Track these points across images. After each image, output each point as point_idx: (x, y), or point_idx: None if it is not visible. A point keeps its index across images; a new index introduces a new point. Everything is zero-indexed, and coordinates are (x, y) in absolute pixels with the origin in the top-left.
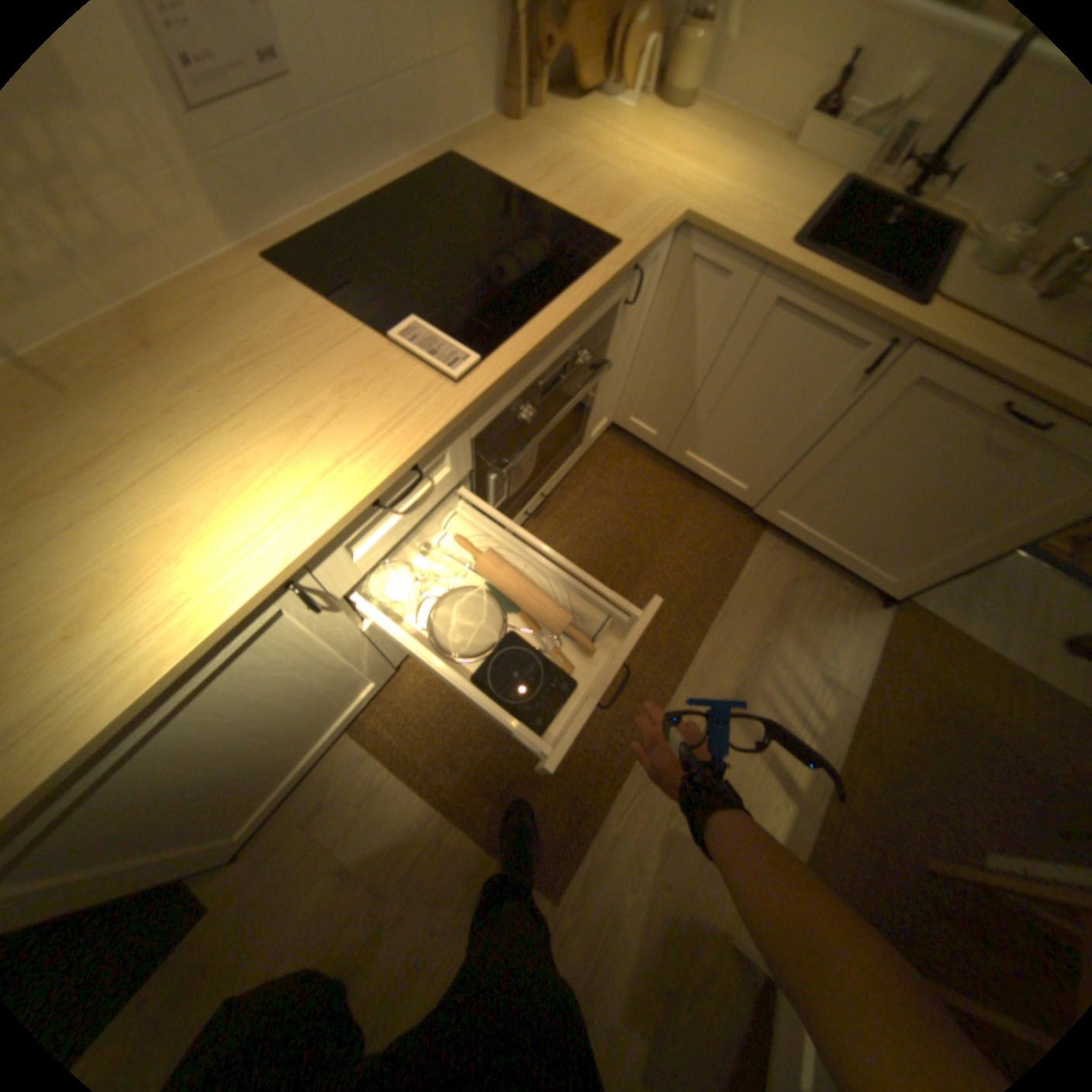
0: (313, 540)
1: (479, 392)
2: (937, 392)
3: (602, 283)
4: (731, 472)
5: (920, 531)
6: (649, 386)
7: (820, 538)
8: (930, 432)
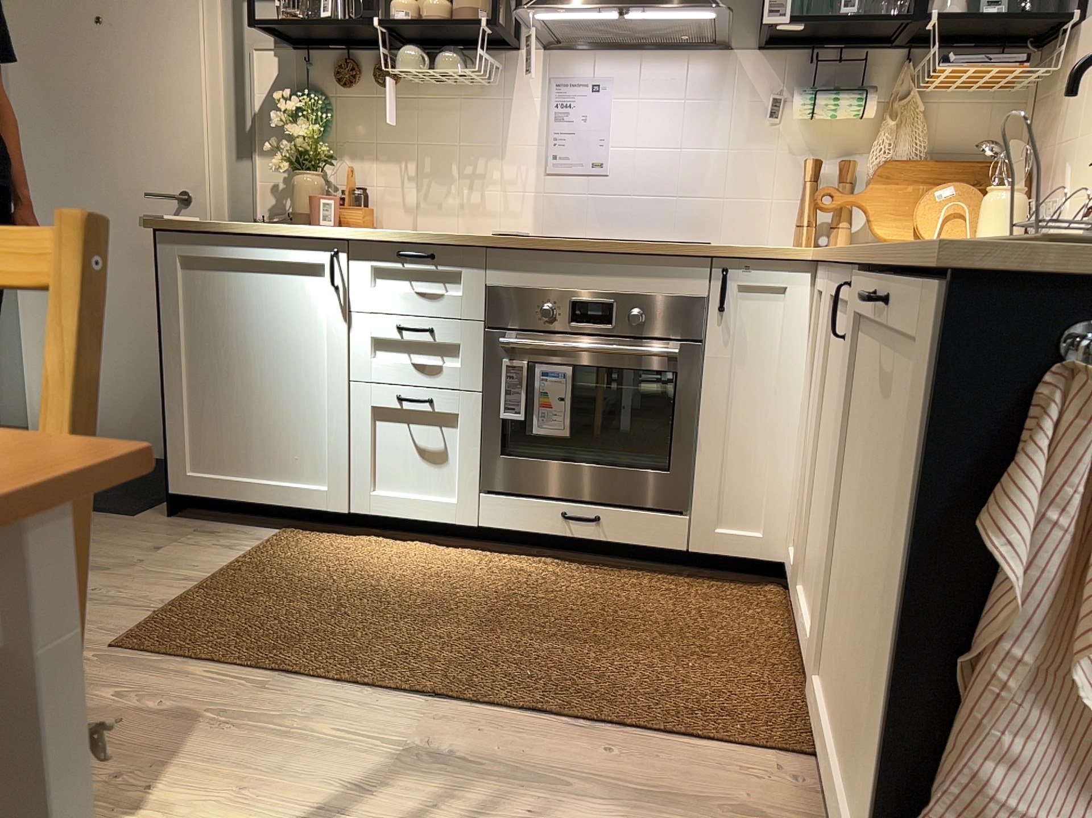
0: (358, 233)
1: (491, 239)
2: (864, 339)
3: (648, 246)
4: (811, 612)
5: (869, 652)
6: (800, 485)
7: (826, 740)
8: (865, 407)
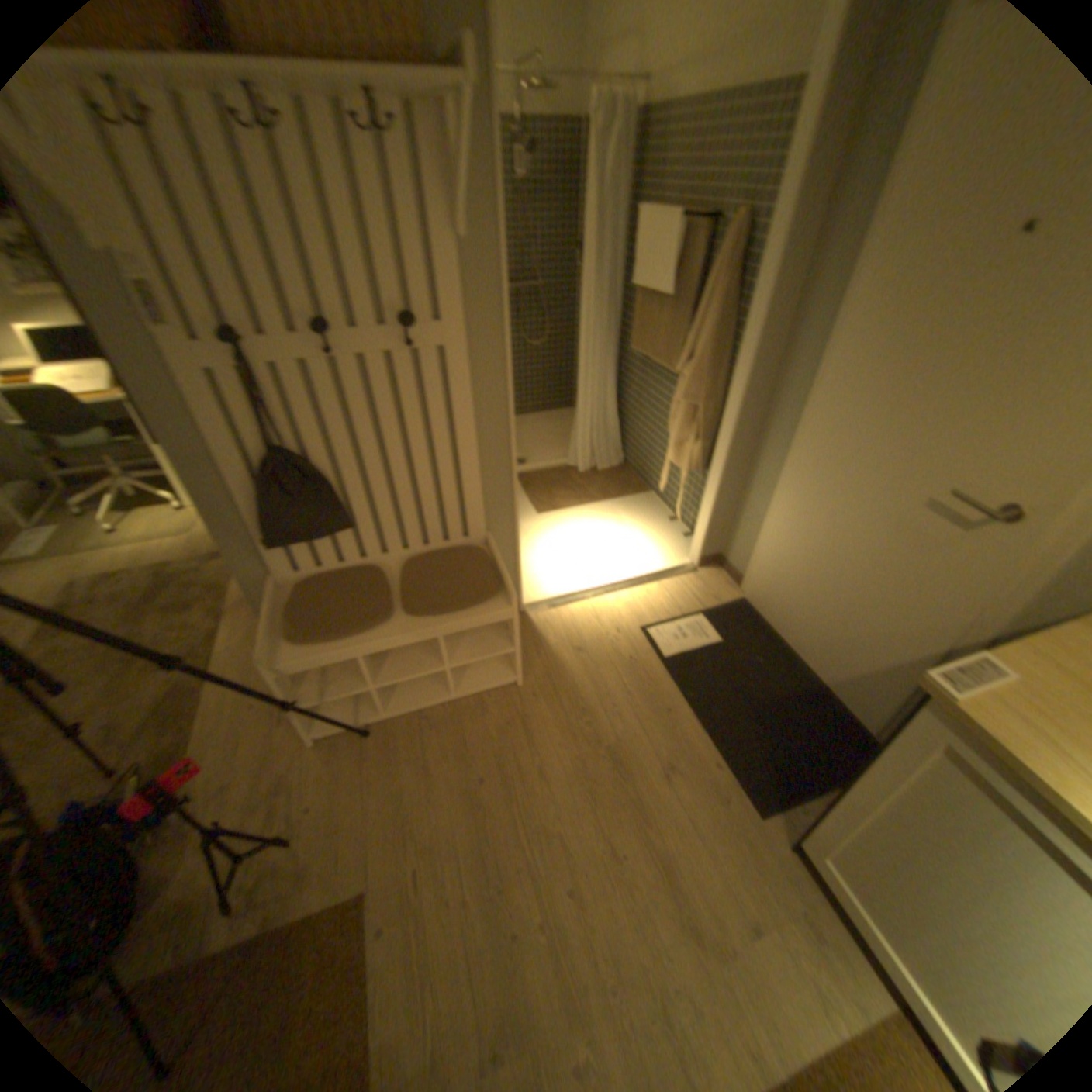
0: None
1: None
2: None
3: None
4: None
5: None
6: None
7: None
8: None
